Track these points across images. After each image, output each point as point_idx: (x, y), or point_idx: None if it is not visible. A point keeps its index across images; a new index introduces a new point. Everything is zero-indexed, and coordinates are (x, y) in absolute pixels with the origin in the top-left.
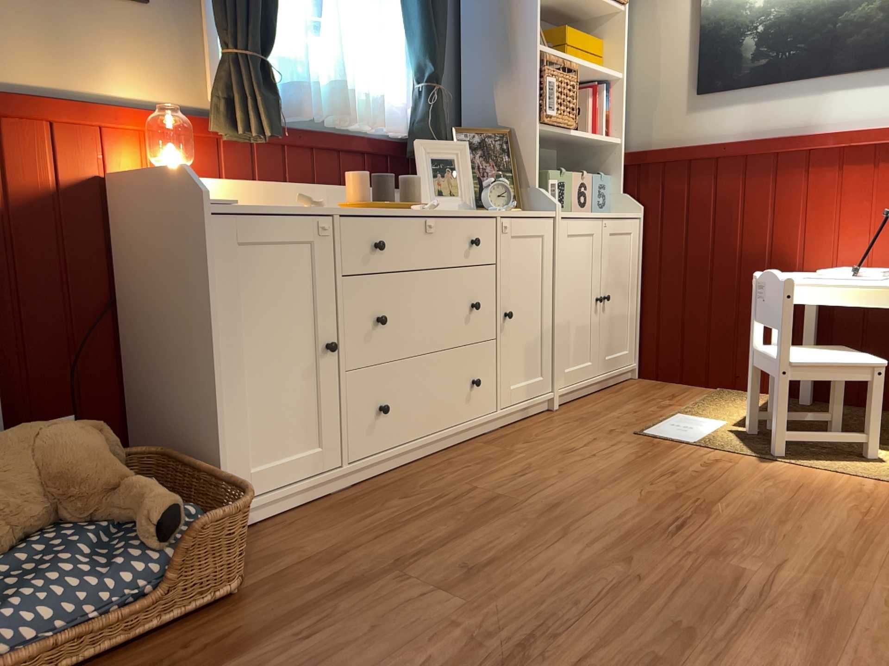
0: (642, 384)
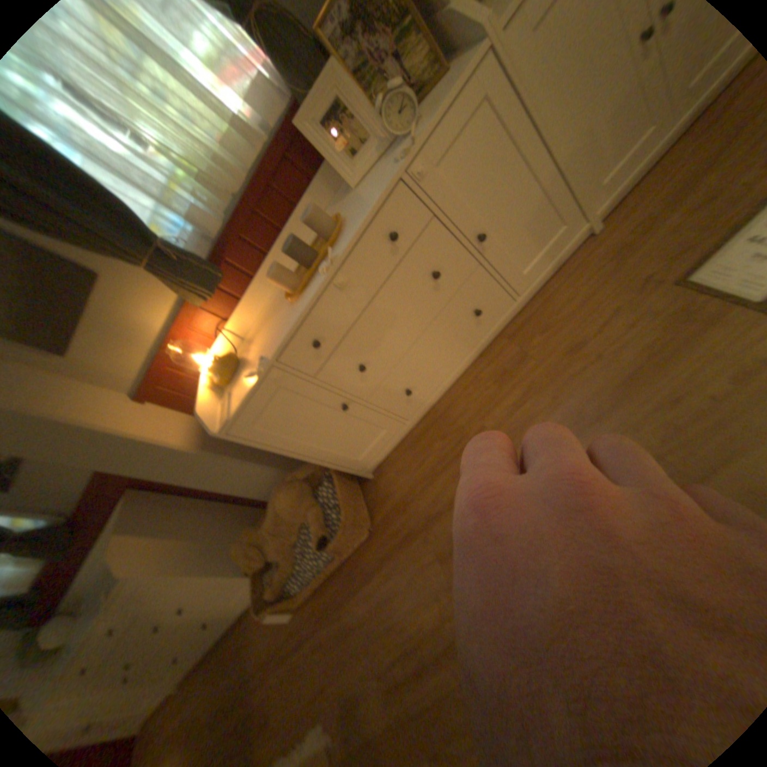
0: None
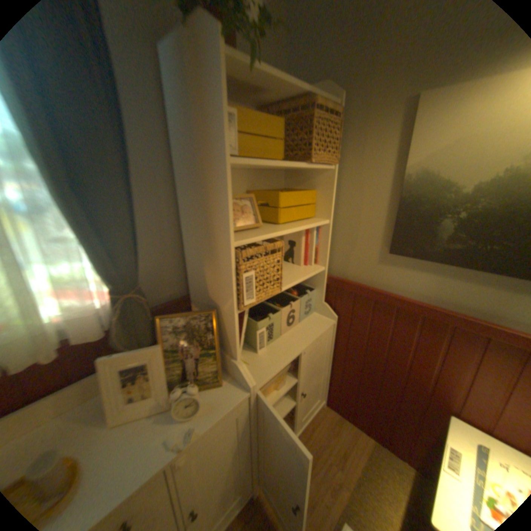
0: (326, 421)
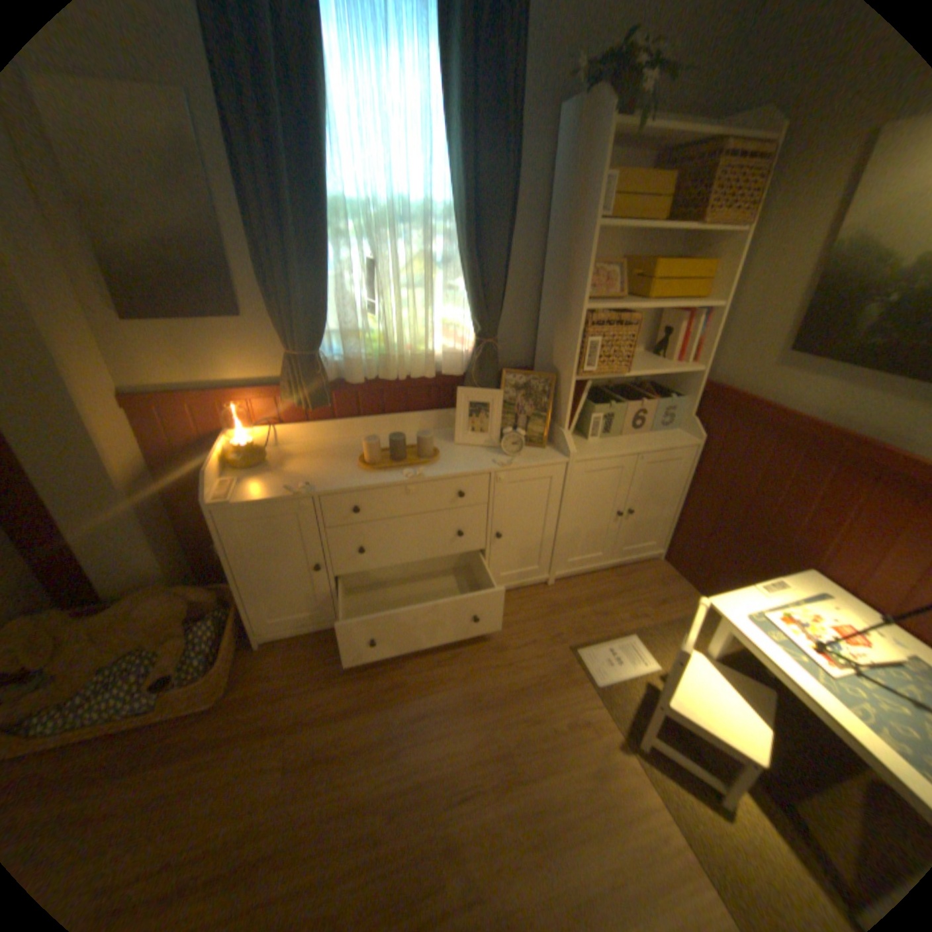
0: (657, 571)
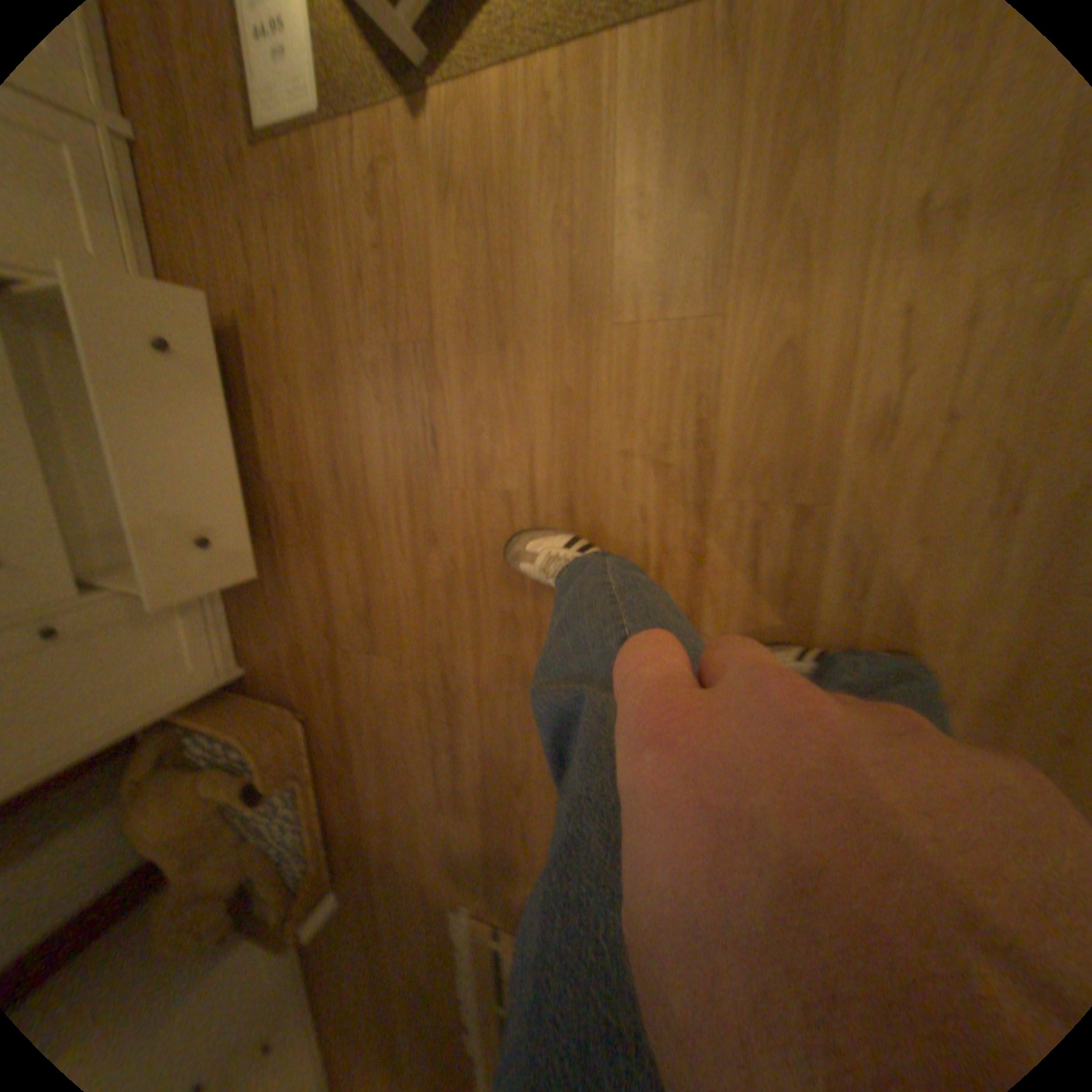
0: None
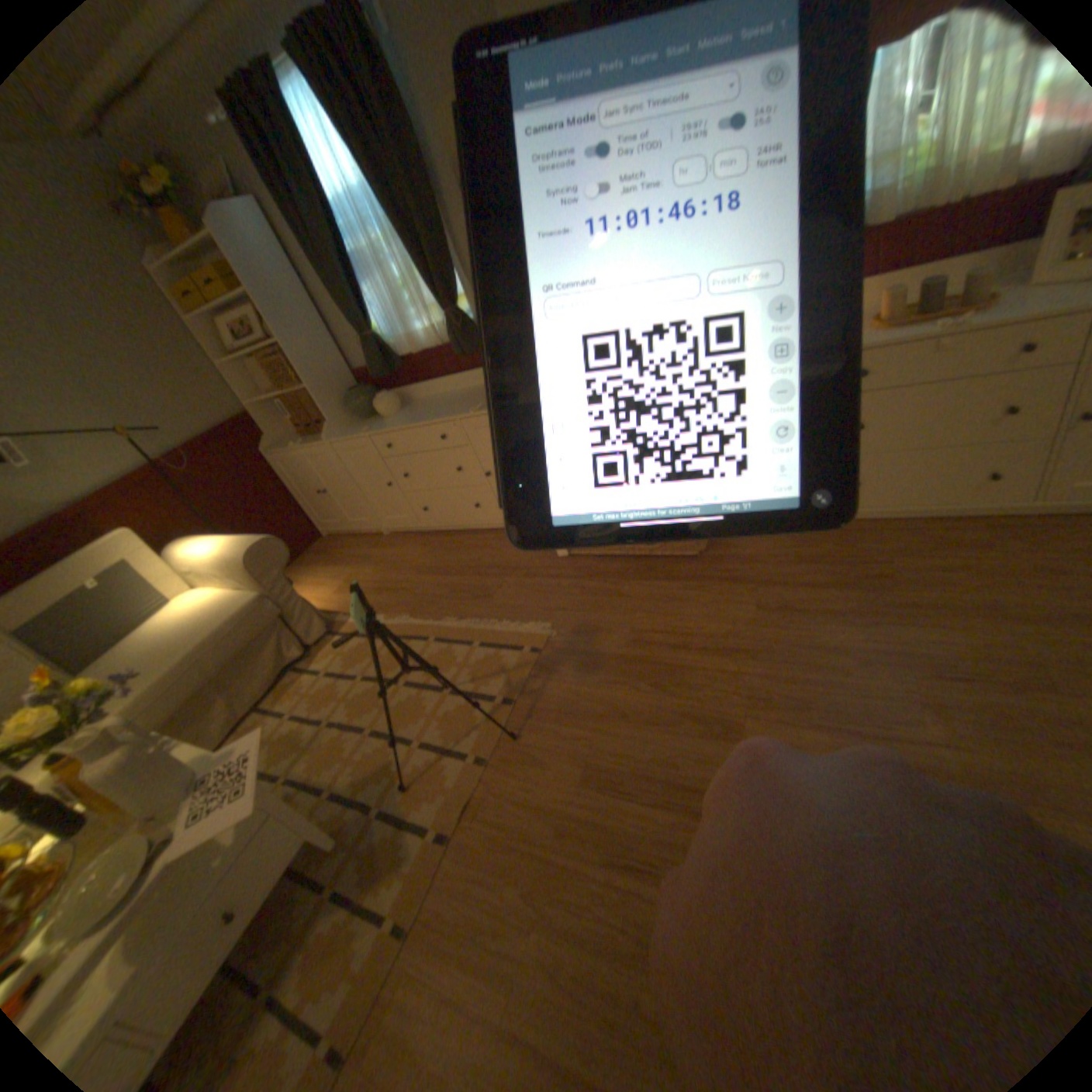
0: None
